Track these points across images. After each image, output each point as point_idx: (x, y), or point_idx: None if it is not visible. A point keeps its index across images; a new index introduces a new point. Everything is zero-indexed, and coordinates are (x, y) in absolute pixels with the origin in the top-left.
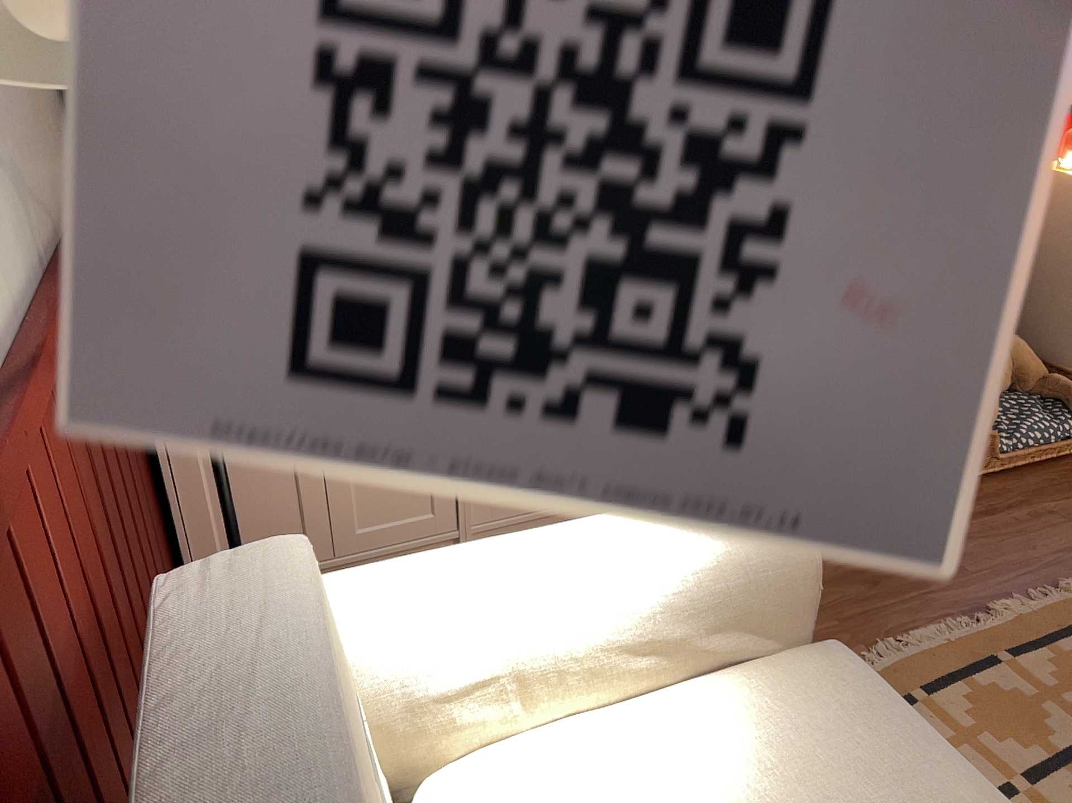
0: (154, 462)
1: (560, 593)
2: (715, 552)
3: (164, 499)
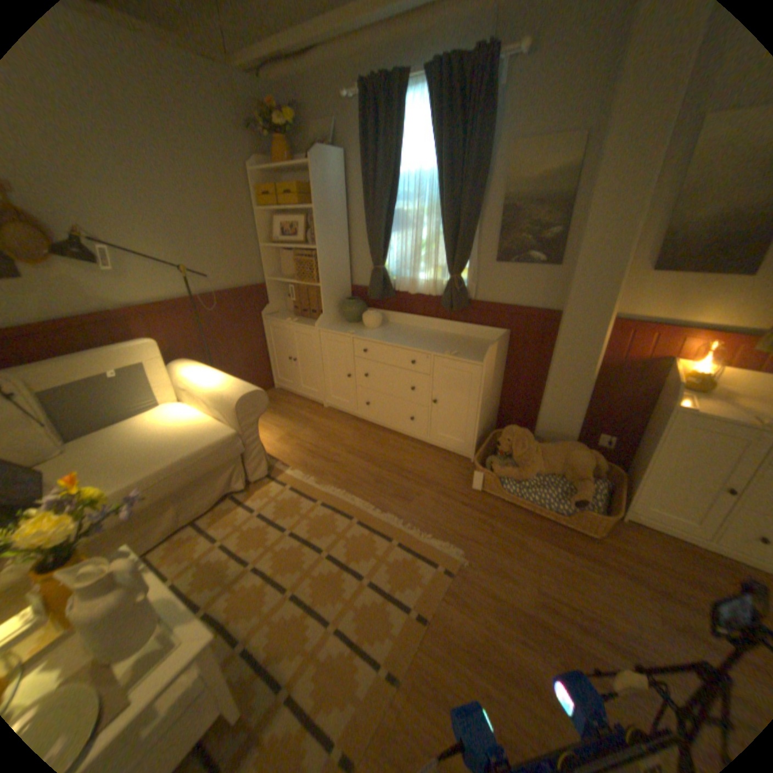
0: (267, 347)
1: (201, 381)
2: (223, 390)
3: (268, 356)
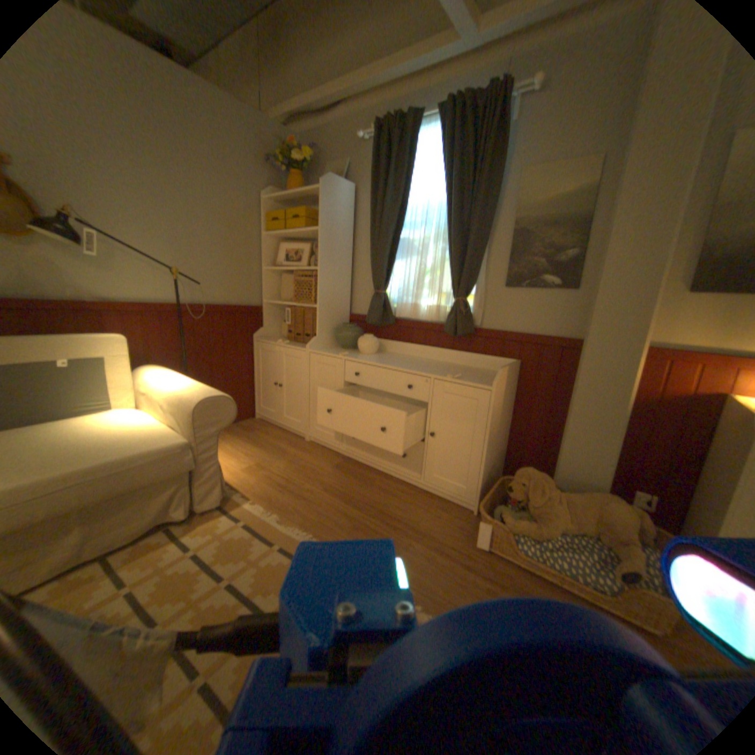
0: (253, 372)
1: (163, 384)
2: (185, 393)
3: (253, 383)
